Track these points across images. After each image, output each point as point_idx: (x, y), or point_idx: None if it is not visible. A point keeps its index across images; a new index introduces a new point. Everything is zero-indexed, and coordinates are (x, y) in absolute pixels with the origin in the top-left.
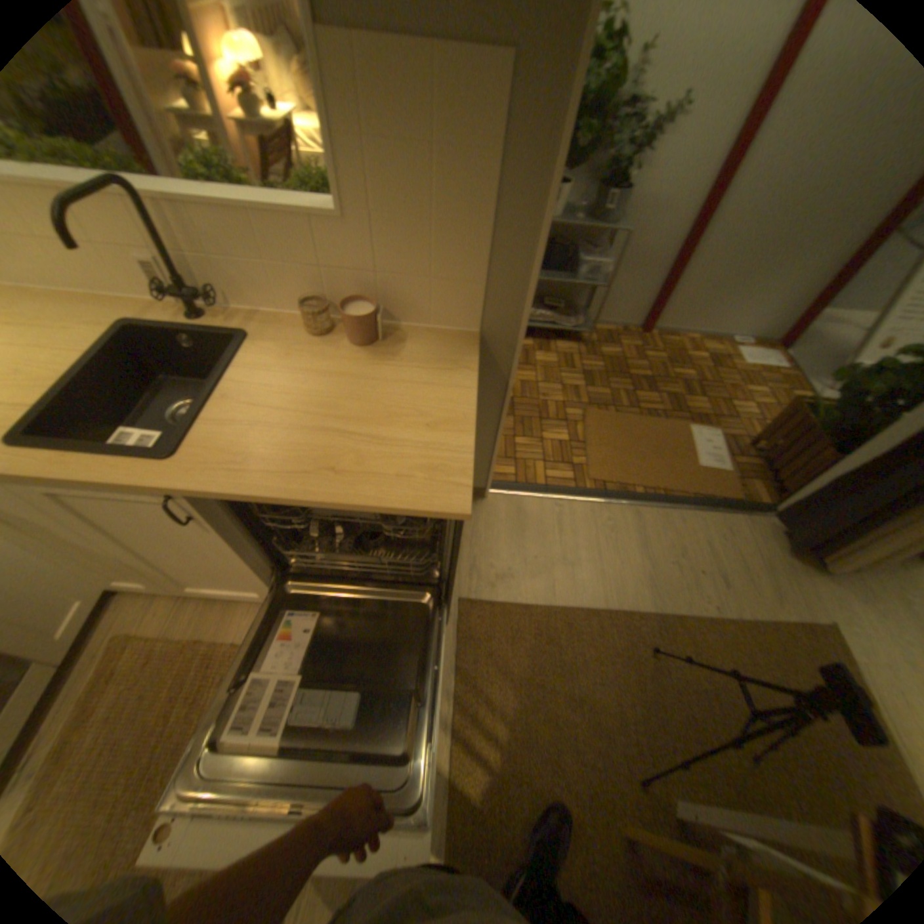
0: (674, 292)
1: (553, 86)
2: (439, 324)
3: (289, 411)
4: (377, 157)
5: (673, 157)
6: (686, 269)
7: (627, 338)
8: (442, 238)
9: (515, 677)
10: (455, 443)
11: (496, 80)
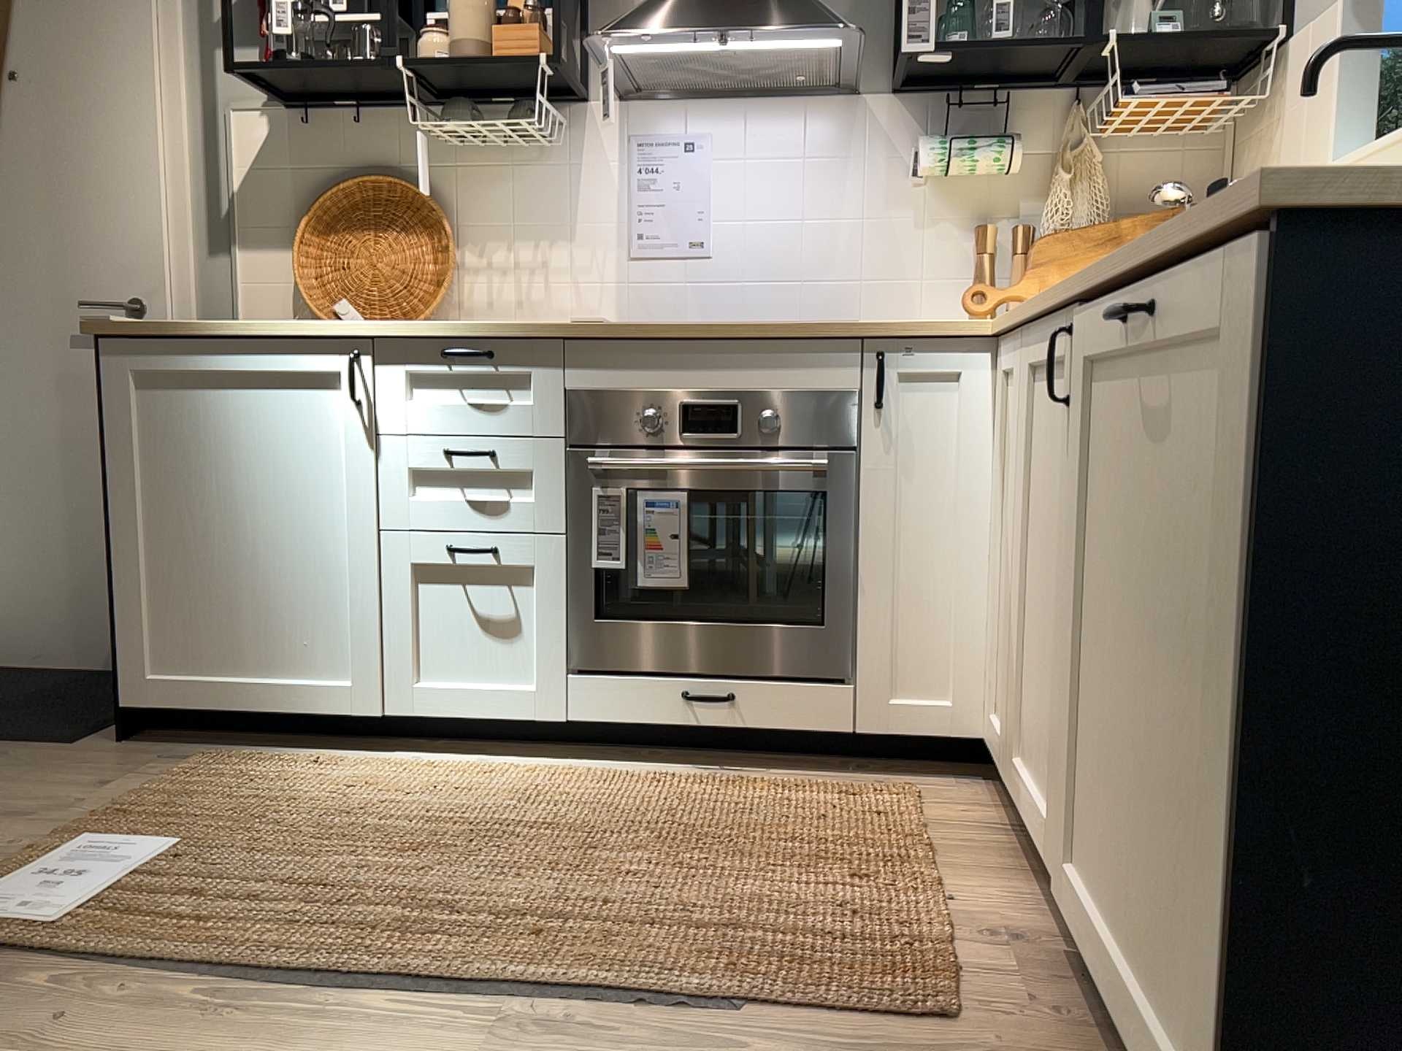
0: None
1: None
2: None
3: None
4: None
5: None
6: None
7: None
8: None
9: None
10: None
11: None
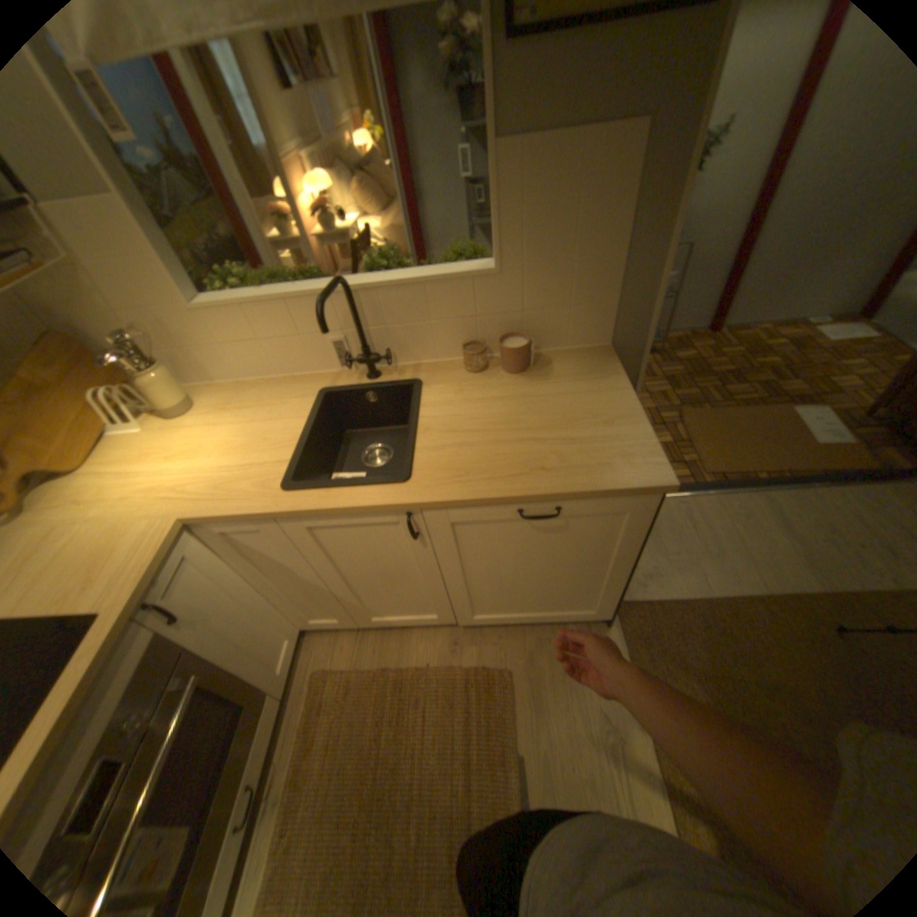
0: (739, 289)
1: (681, 134)
2: (575, 344)
3: (484, 431)
4: (534, 219)
5: (720, 173)
6: (748, 266)
7: (699, 340)
8: (583, 271)
9: (698, 672)
10: (635, 433)
11: (635, 141)
